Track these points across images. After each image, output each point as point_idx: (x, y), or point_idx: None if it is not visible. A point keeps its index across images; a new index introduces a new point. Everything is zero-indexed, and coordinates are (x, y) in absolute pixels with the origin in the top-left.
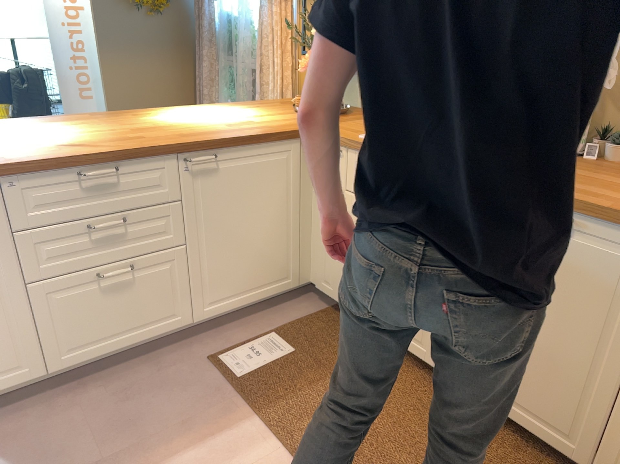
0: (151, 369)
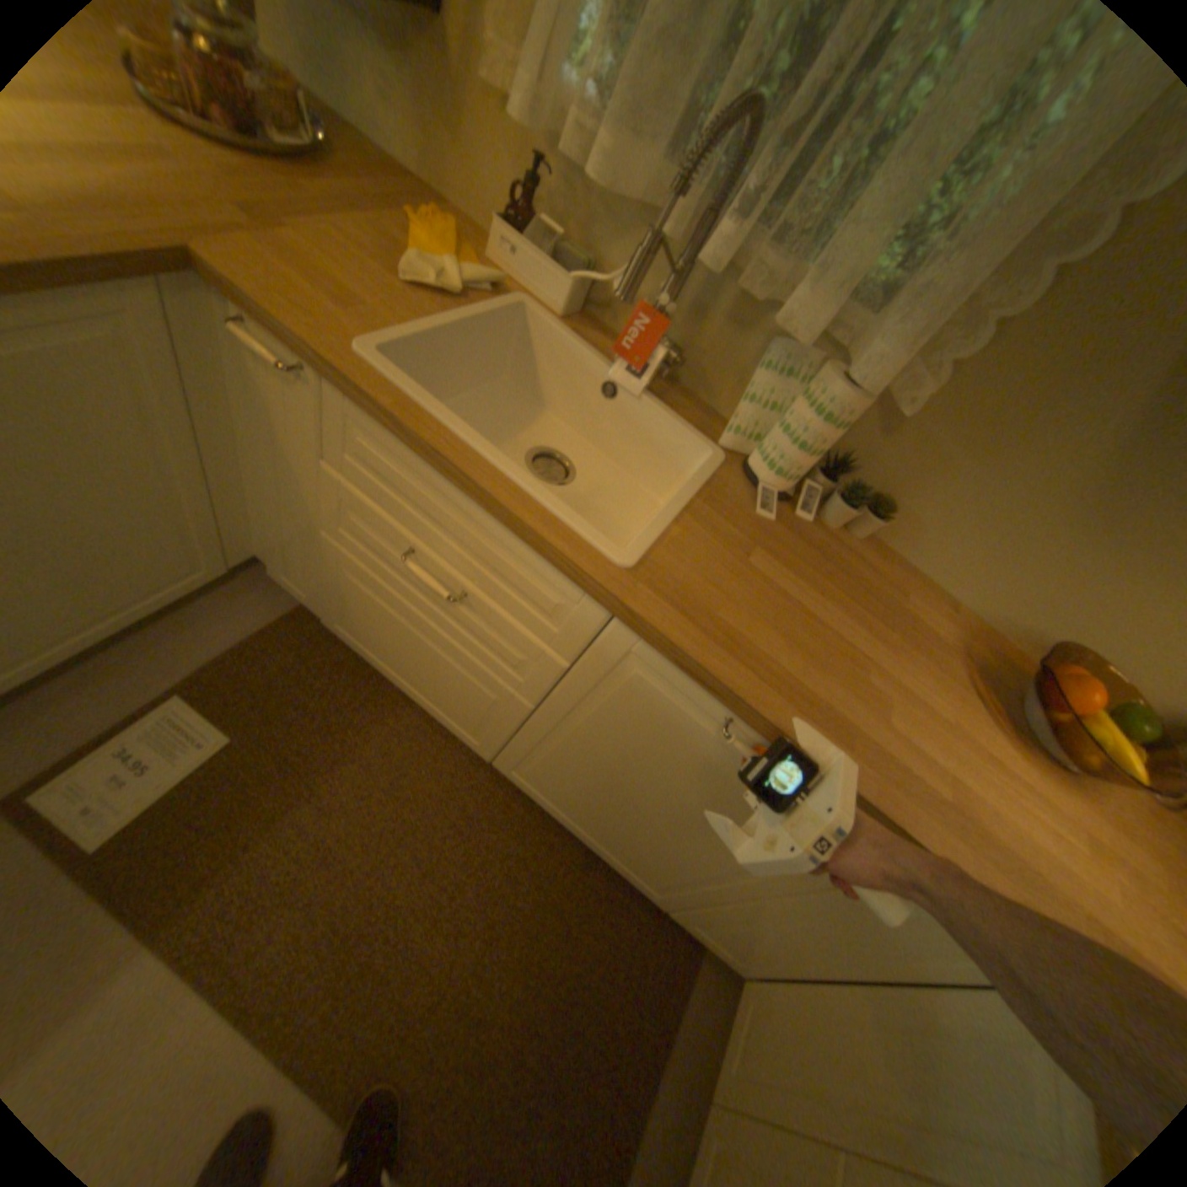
0: None
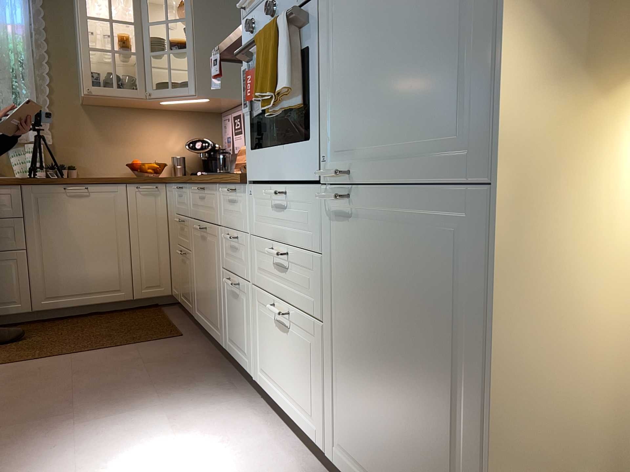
0: None
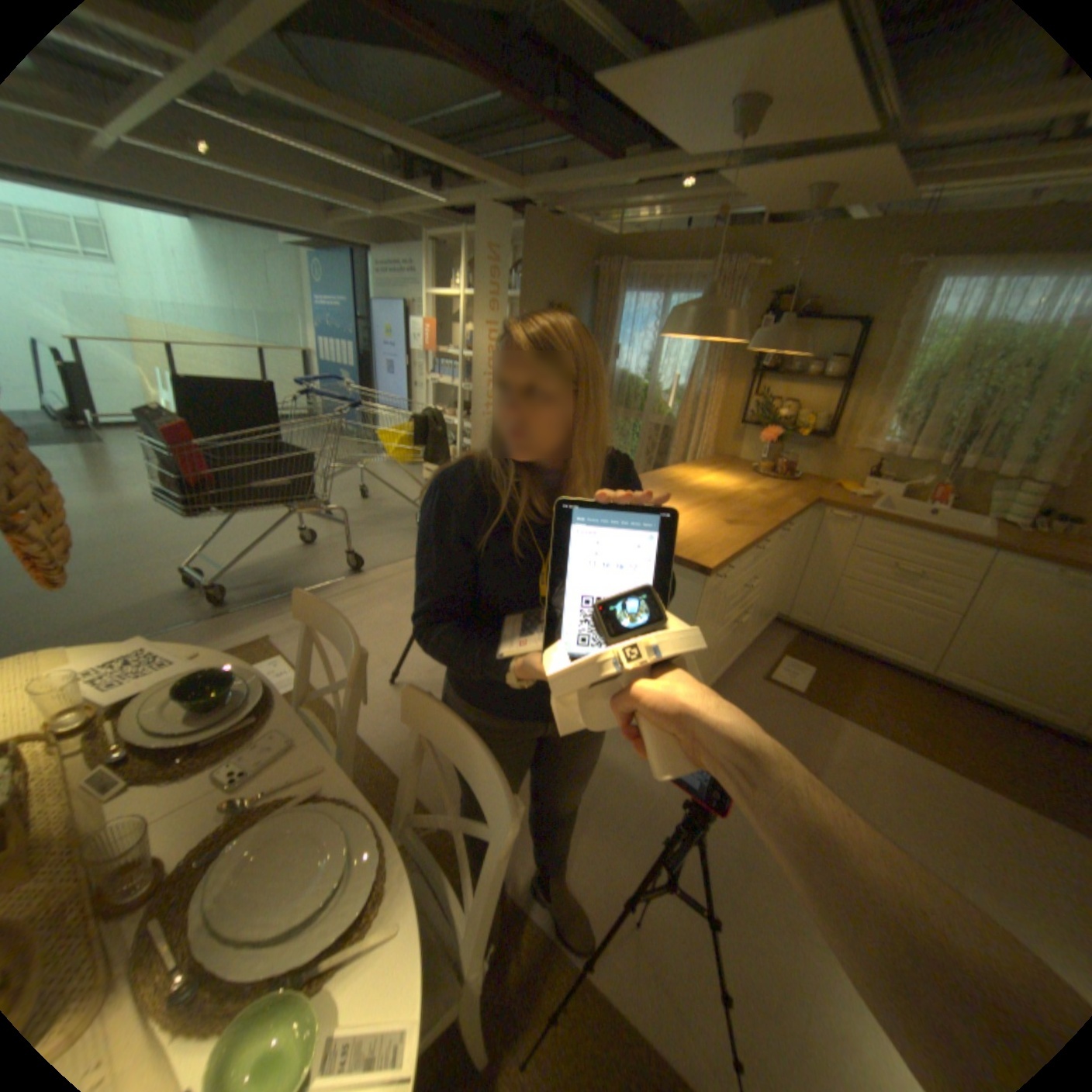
0: (735, 692)
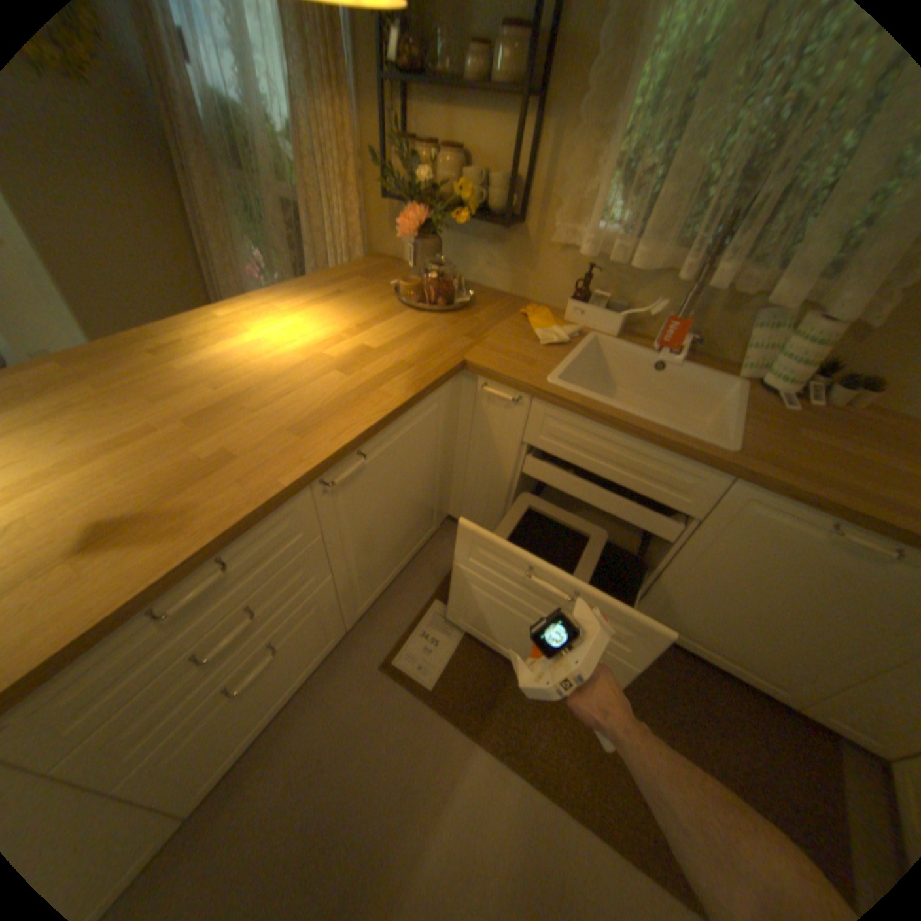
0: (316, 717)
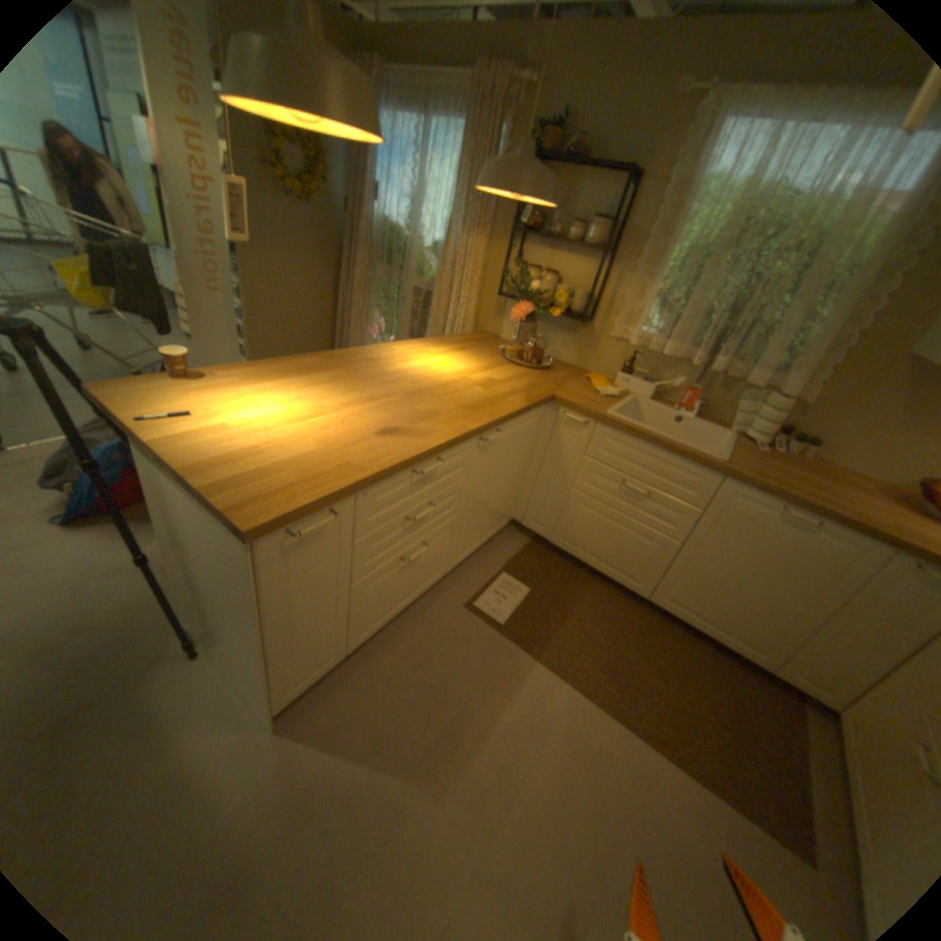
0: (421, 627)
